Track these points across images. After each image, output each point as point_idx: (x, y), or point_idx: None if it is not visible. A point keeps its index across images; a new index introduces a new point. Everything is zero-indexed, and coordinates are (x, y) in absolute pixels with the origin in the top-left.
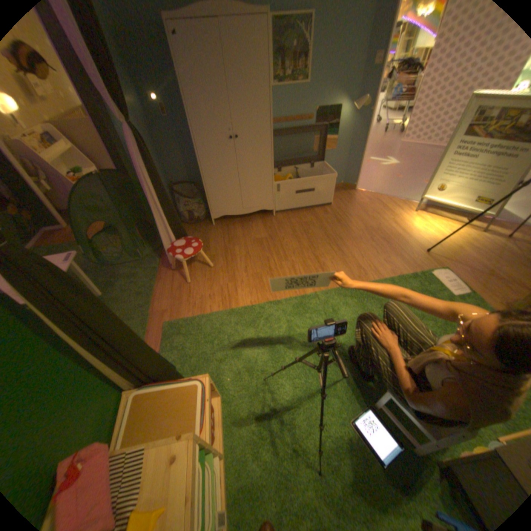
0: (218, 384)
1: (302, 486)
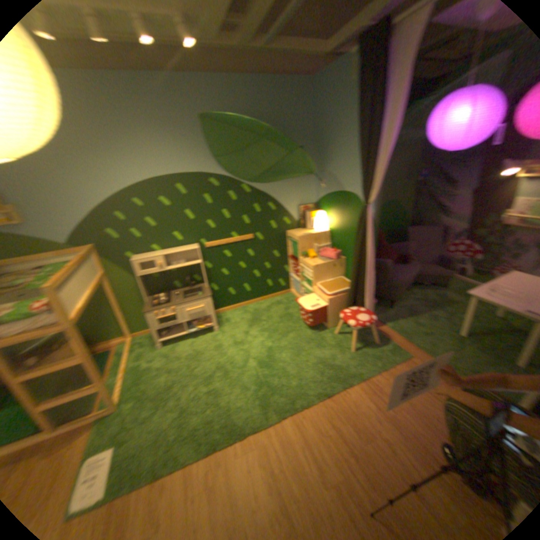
0: (332, 333)
1: (276, 316)
